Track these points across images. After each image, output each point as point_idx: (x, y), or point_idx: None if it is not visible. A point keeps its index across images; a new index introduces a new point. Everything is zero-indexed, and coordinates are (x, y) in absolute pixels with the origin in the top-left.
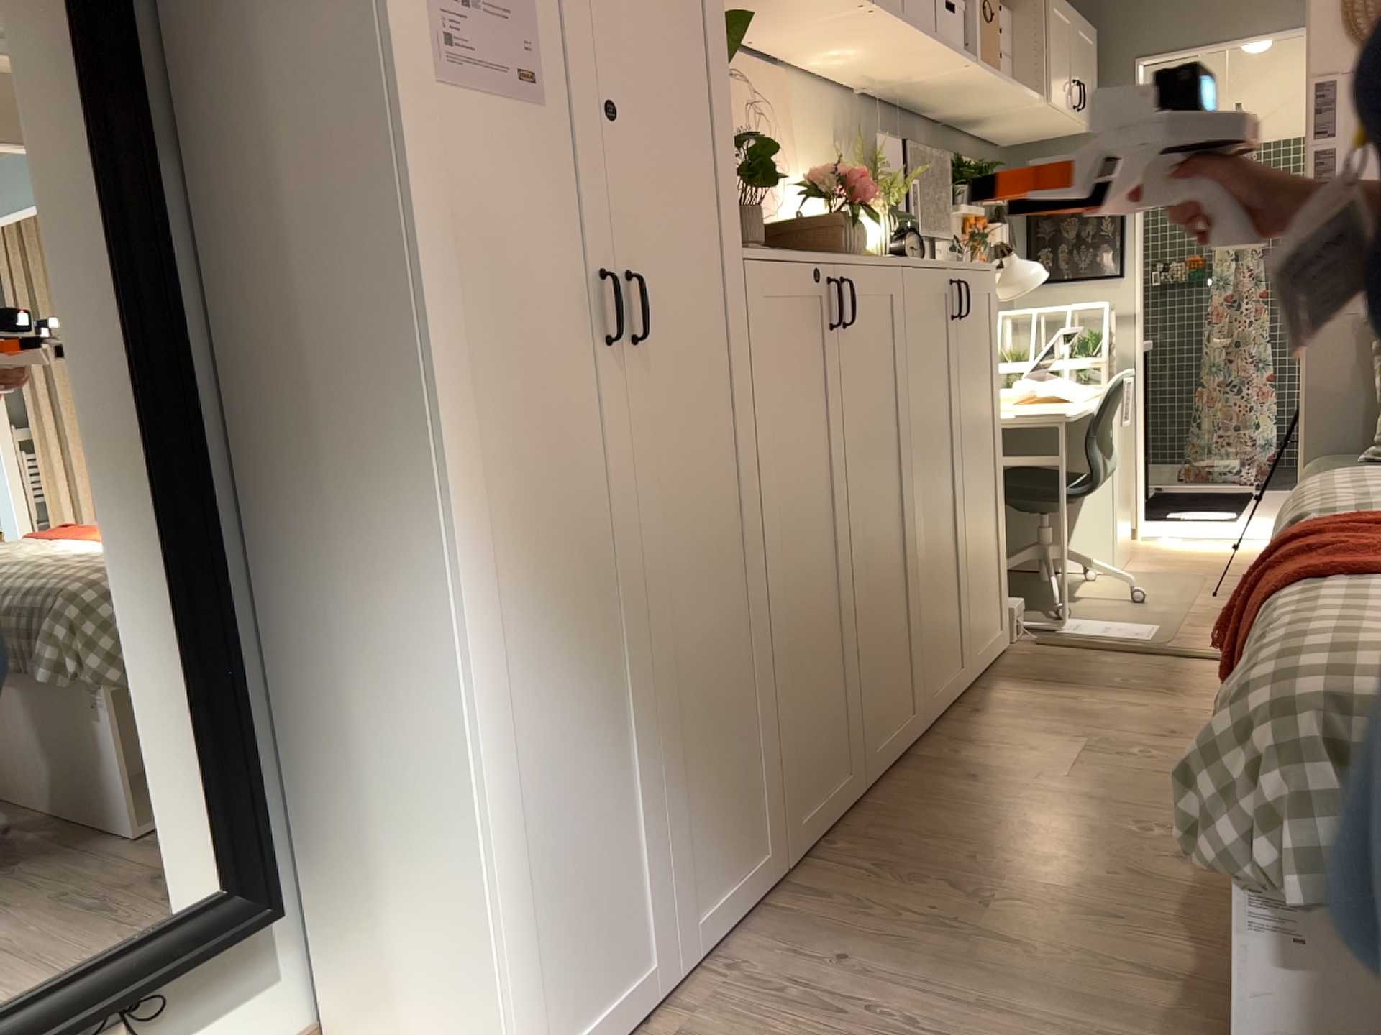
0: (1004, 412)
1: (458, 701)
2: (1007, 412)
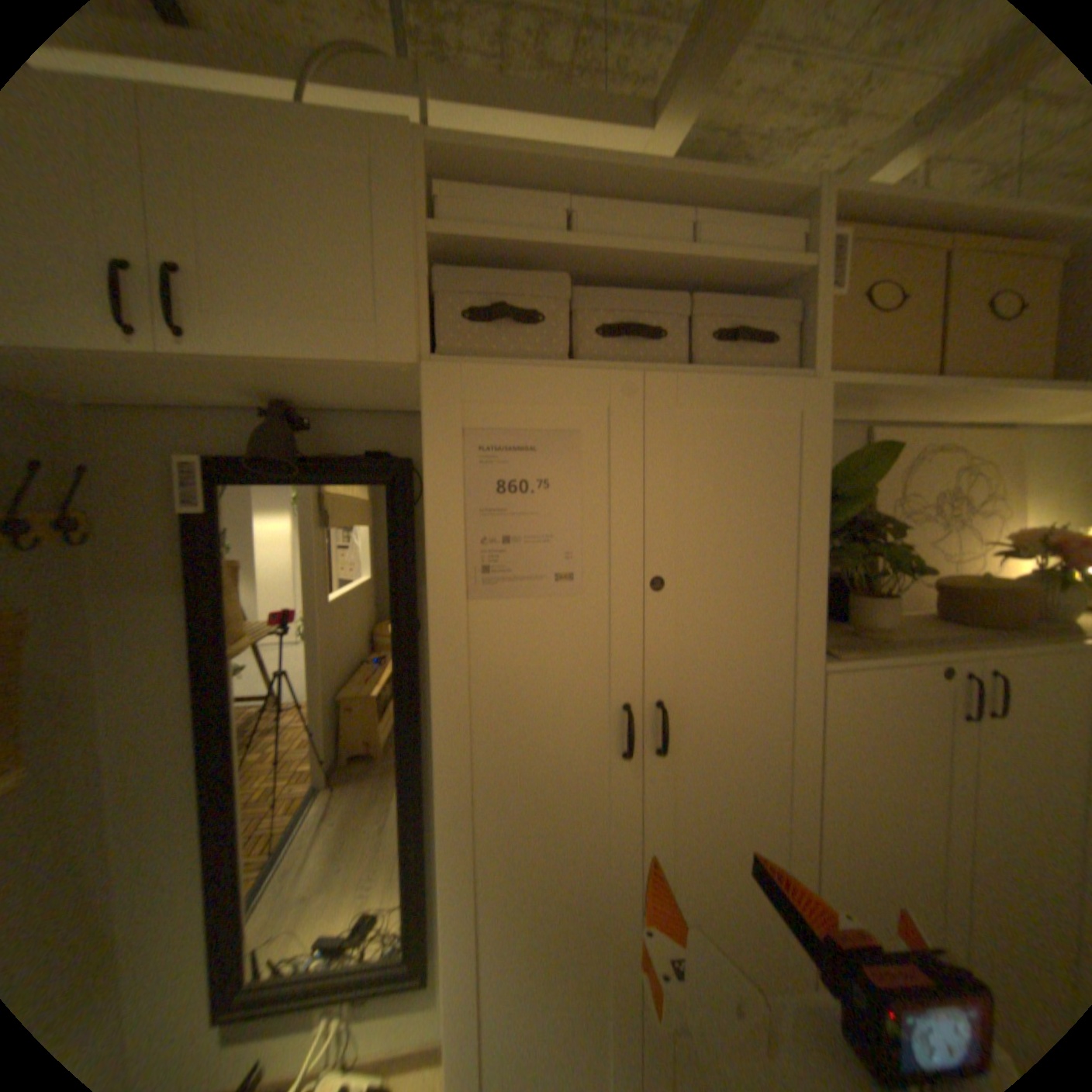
0: None
1: (444, 999)
2: None
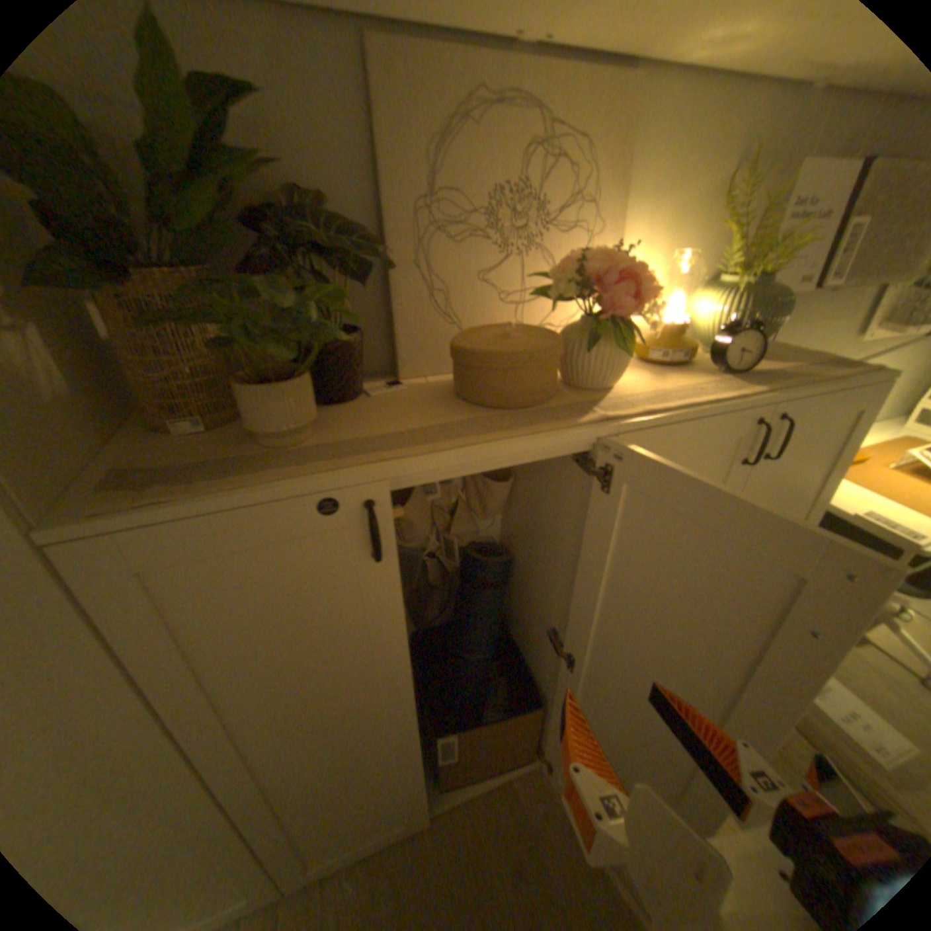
0: (856, 501)
1: None
2: (856, 507)
